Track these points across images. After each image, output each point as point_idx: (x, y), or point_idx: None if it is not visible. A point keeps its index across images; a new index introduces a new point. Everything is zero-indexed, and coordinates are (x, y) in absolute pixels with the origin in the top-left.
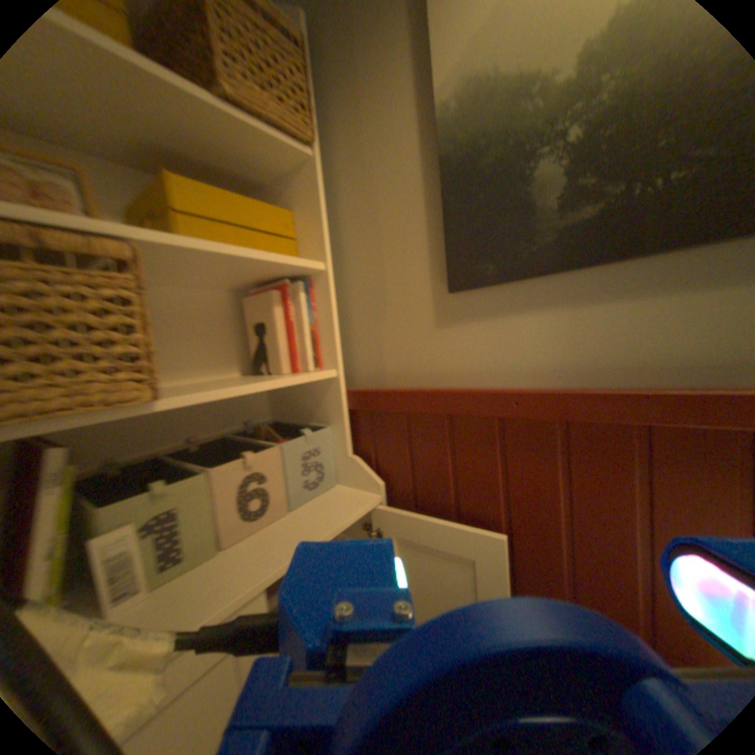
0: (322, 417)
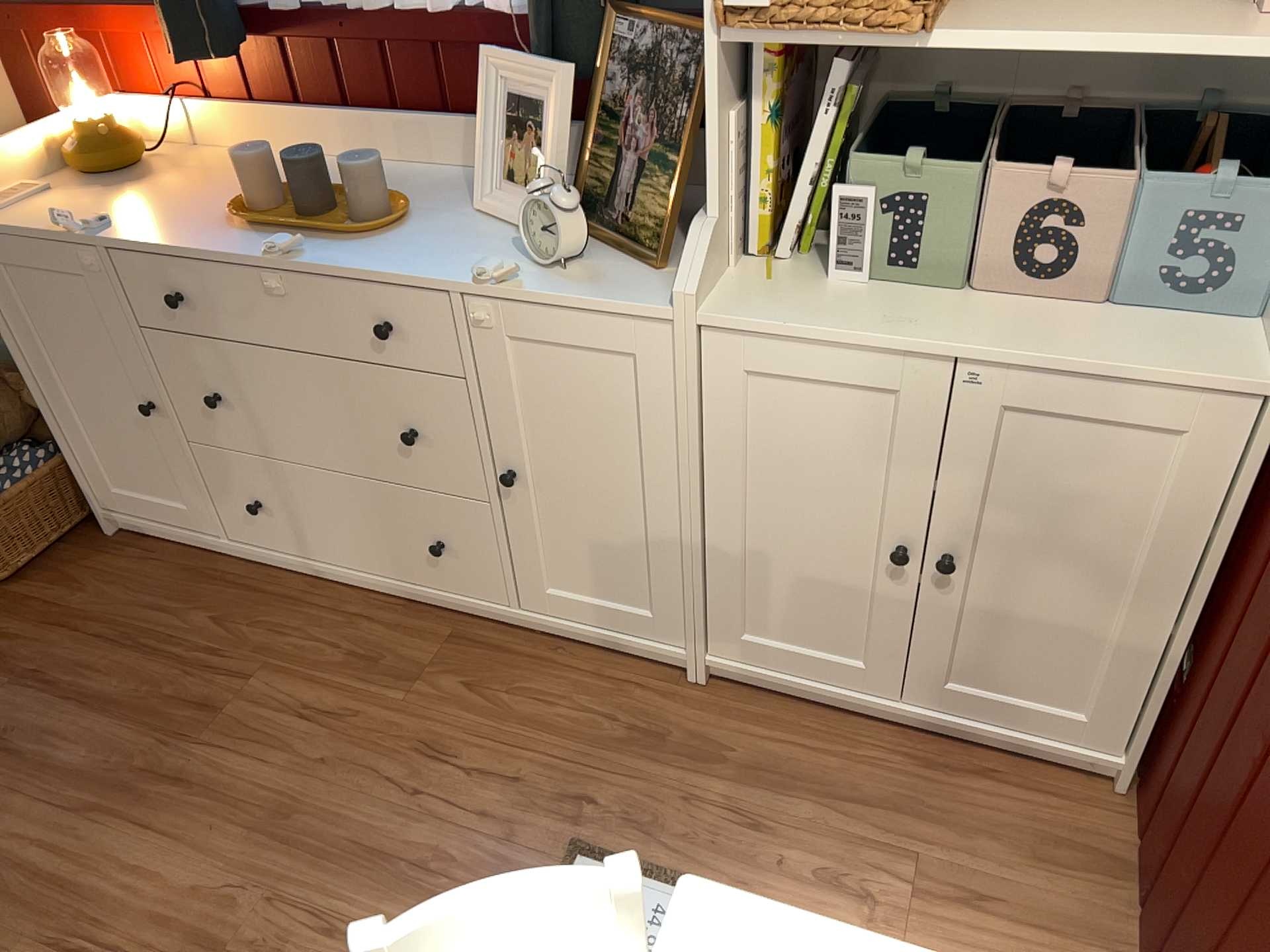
0: None
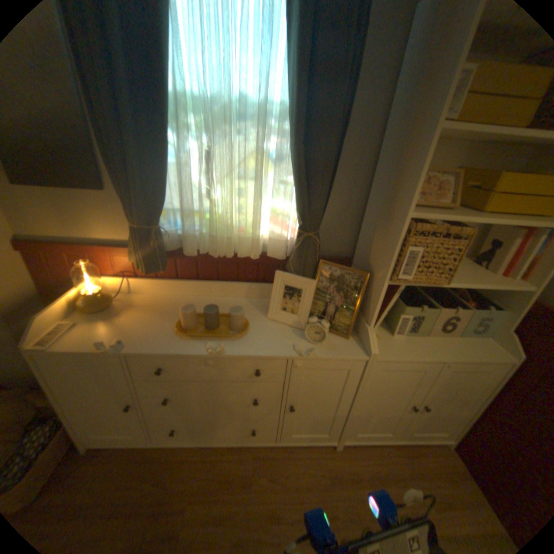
0: (503, 302)
